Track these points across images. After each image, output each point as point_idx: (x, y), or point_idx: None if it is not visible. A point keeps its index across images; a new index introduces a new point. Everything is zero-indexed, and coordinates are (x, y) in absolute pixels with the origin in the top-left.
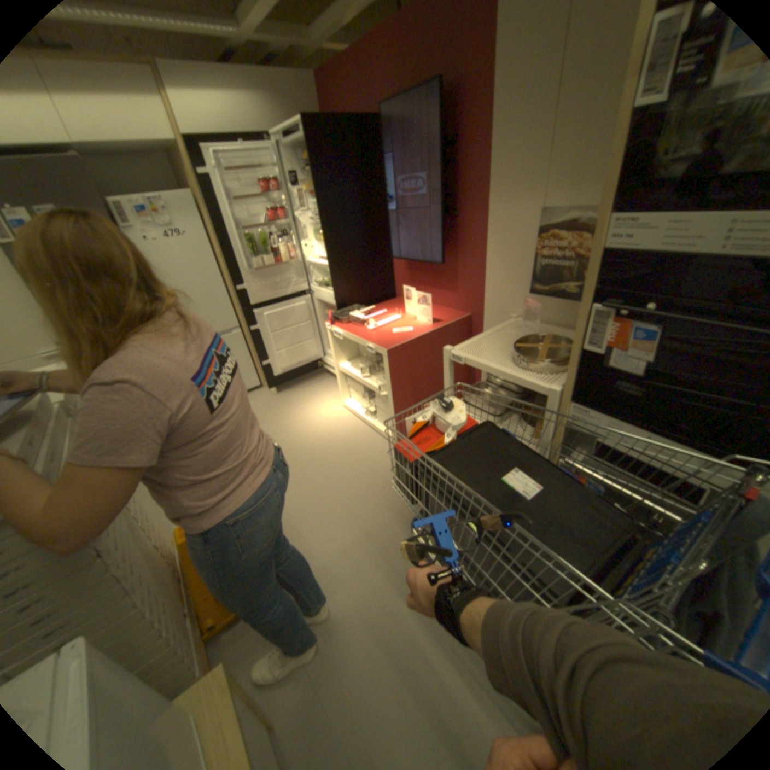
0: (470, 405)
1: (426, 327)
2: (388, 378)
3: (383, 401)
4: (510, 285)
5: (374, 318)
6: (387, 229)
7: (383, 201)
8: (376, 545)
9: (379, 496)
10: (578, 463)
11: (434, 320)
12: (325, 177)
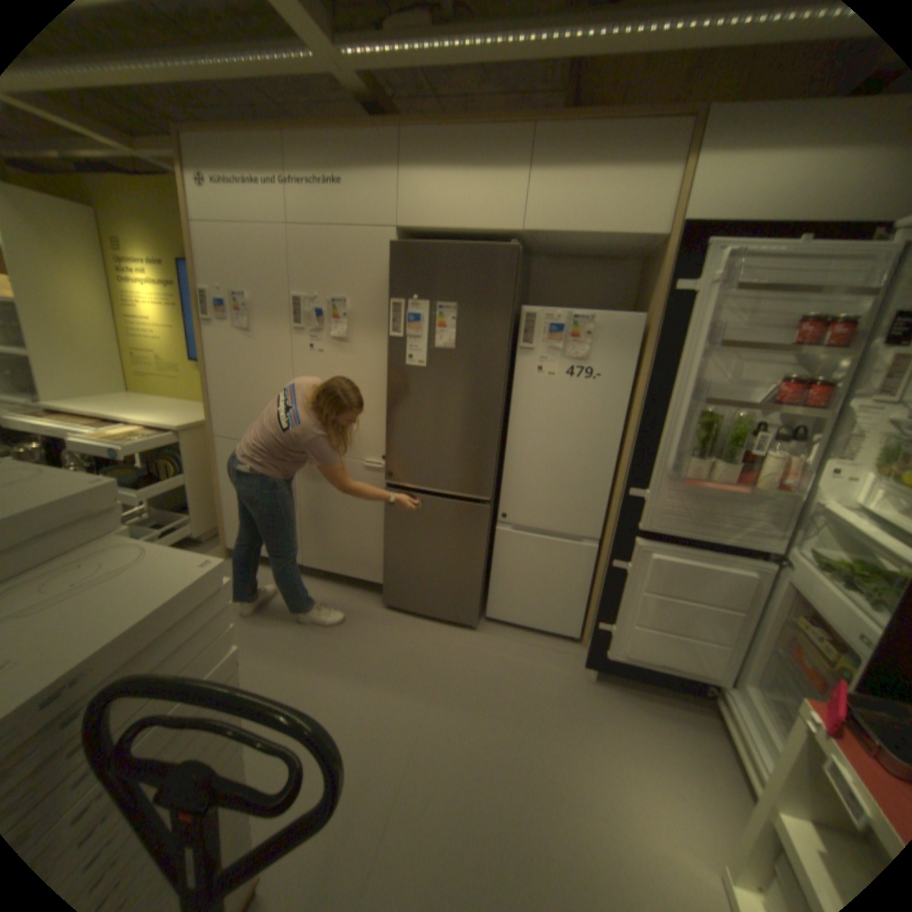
0: None
1: None
2: None
3: None
4: None
5: None
6: None
7: None
8: None
9: None
10: None
11: None
12: None
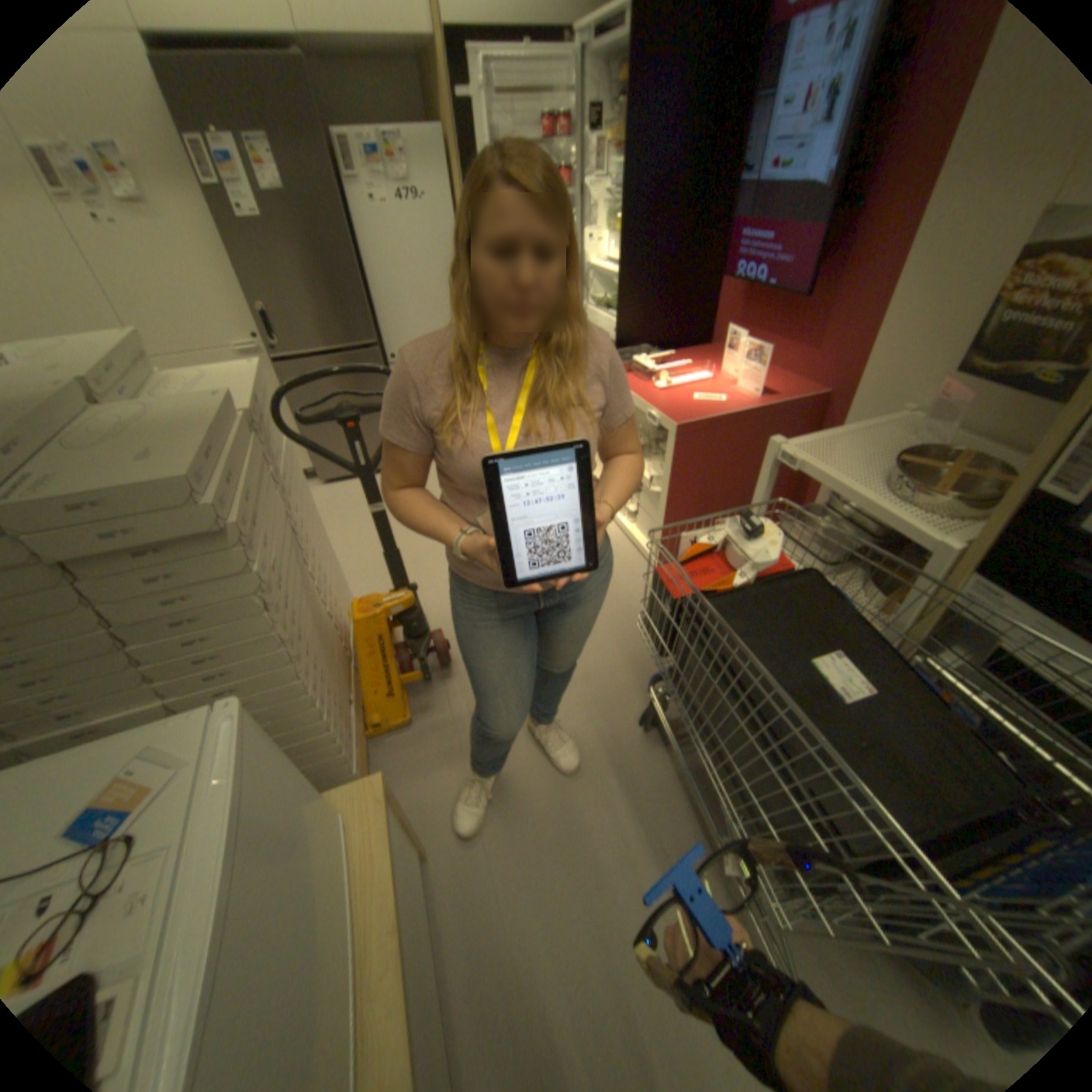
0: (788, 536)
1: (749, 400)
2: (669, 468)
3: (651, 501)
4: (922, 350)
5: (668, 371)
6: (727, 223)
7: (733, 170)
8: (595, 693)
9: (614, 630)
10: (950, 670)
11: (766, 390)
12: (647, 116)
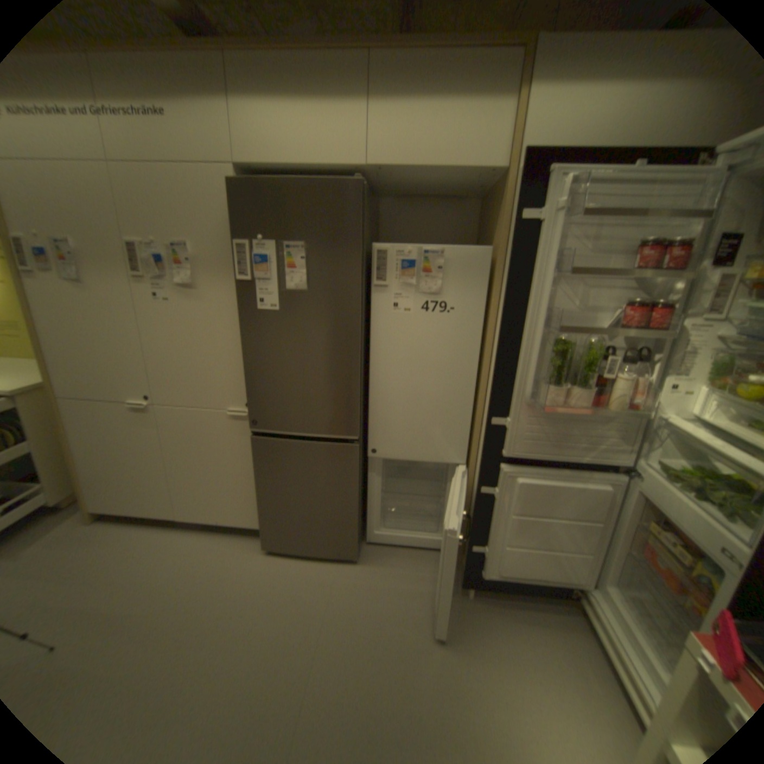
0: None
1: None
2: None
3: None
4: None
5: None
6: None
7: None
8: None
9: None
10: None
11: None
12: None
